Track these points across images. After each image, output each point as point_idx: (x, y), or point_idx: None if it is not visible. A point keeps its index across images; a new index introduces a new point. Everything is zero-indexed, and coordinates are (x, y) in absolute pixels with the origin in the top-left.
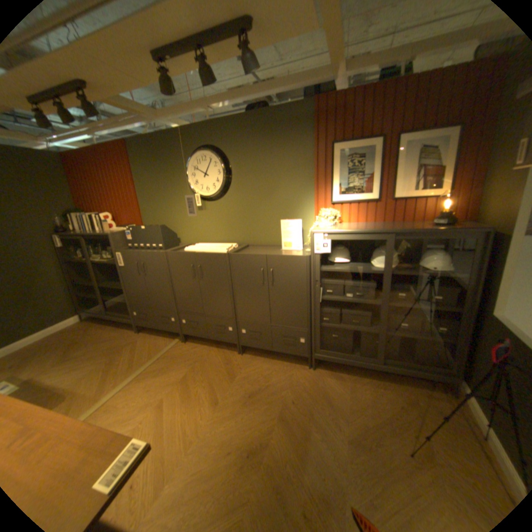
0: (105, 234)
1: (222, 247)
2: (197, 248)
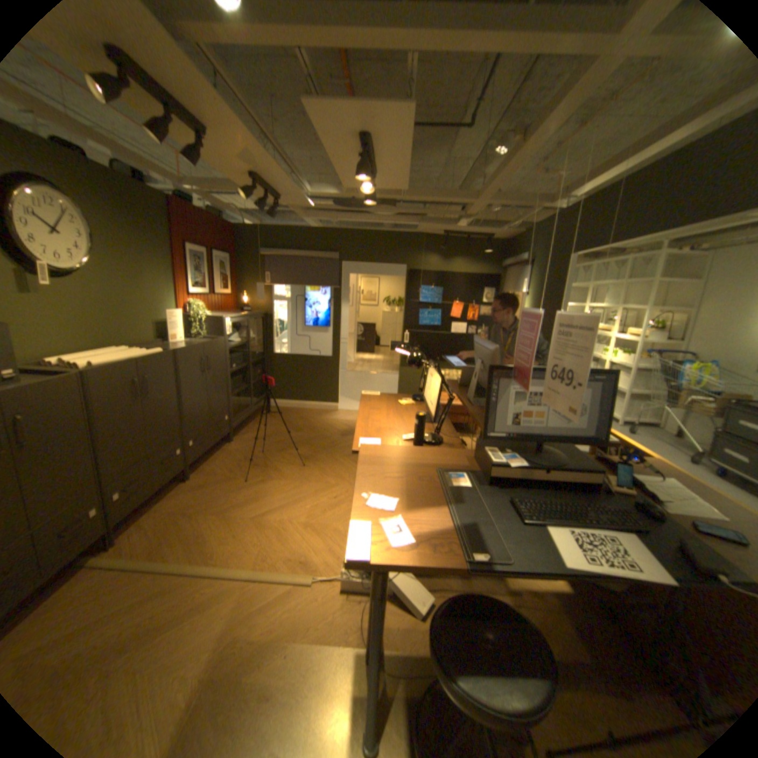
0: None
1: (131, 350)
2: (97, 358)
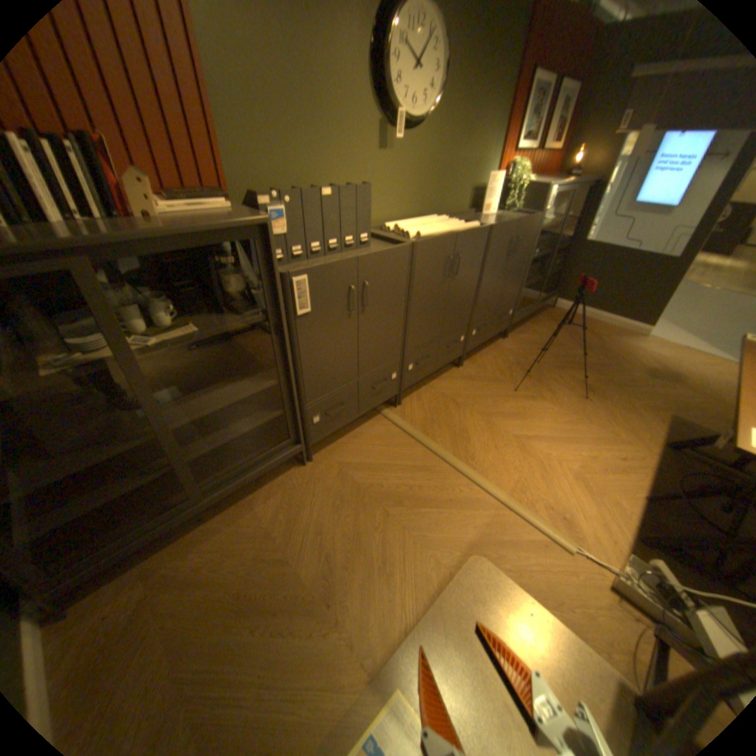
0: (257, 223)
1: (450, 221)
2: (423, 228)
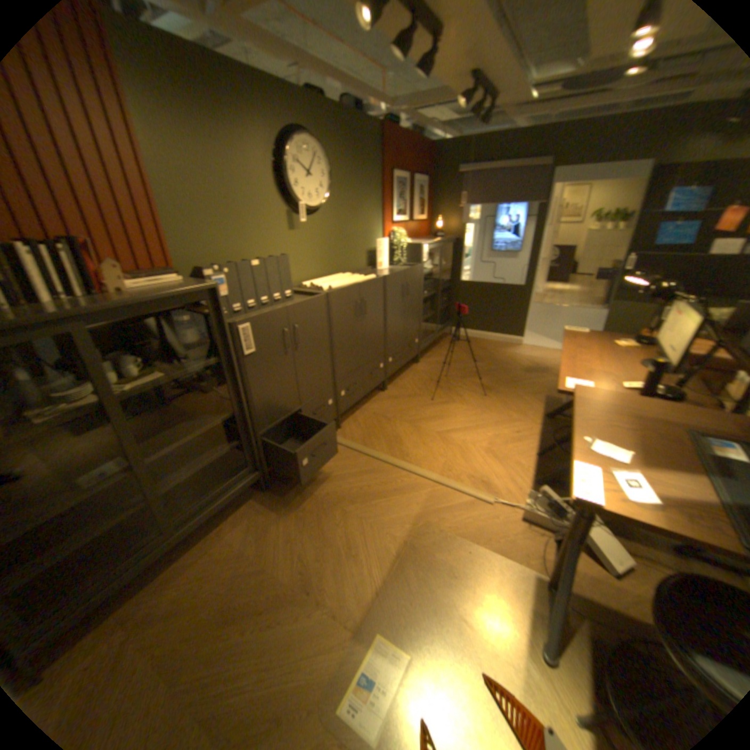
0: (210, 287)
1: (354, 276)
2: (334, 283)
